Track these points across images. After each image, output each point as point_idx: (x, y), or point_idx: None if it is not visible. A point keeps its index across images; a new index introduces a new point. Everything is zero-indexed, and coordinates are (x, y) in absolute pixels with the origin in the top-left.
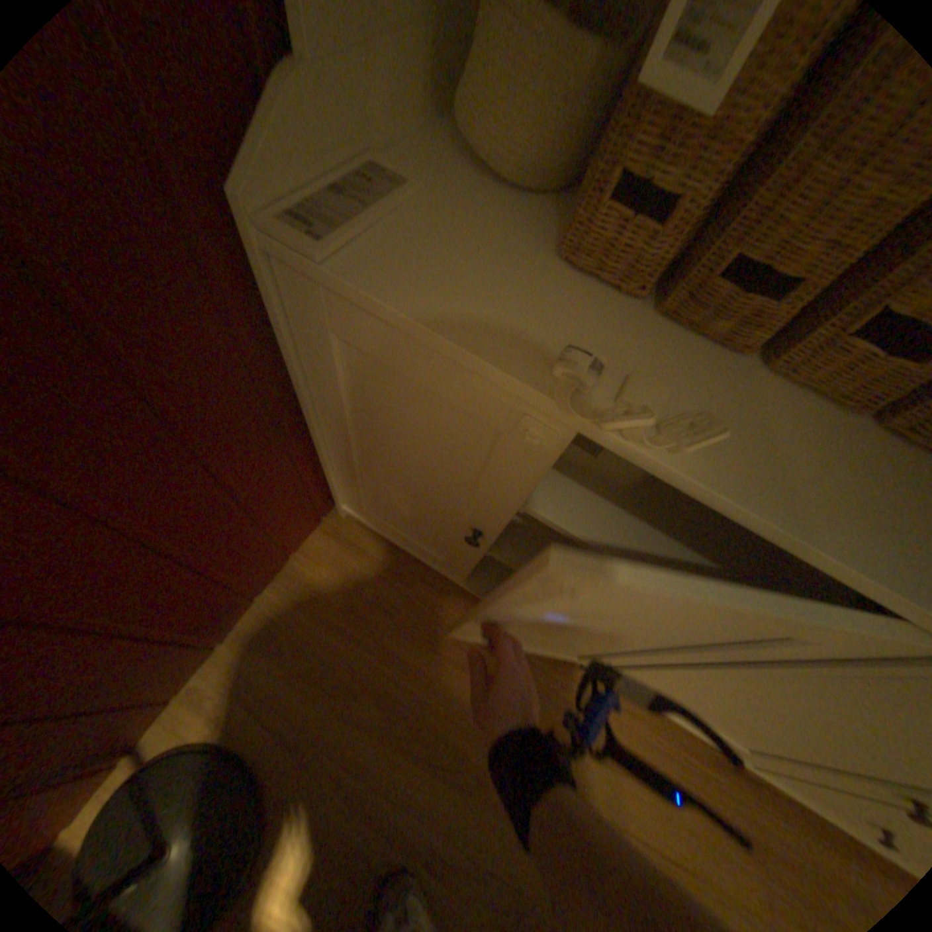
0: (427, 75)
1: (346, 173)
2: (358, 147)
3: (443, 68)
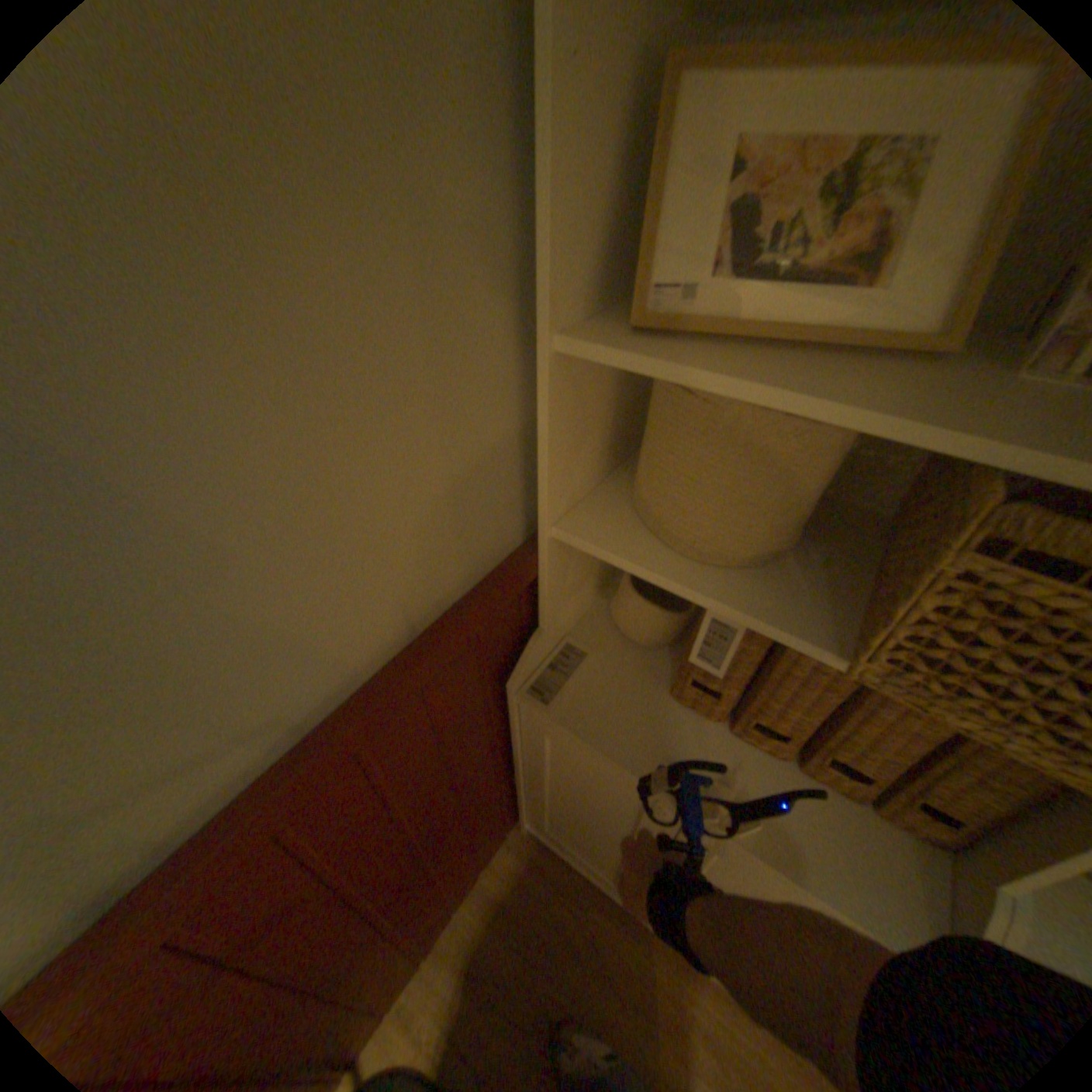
0: (593, 594)
1: (554, 656)
2: (560, 641)
3: (601, 585)
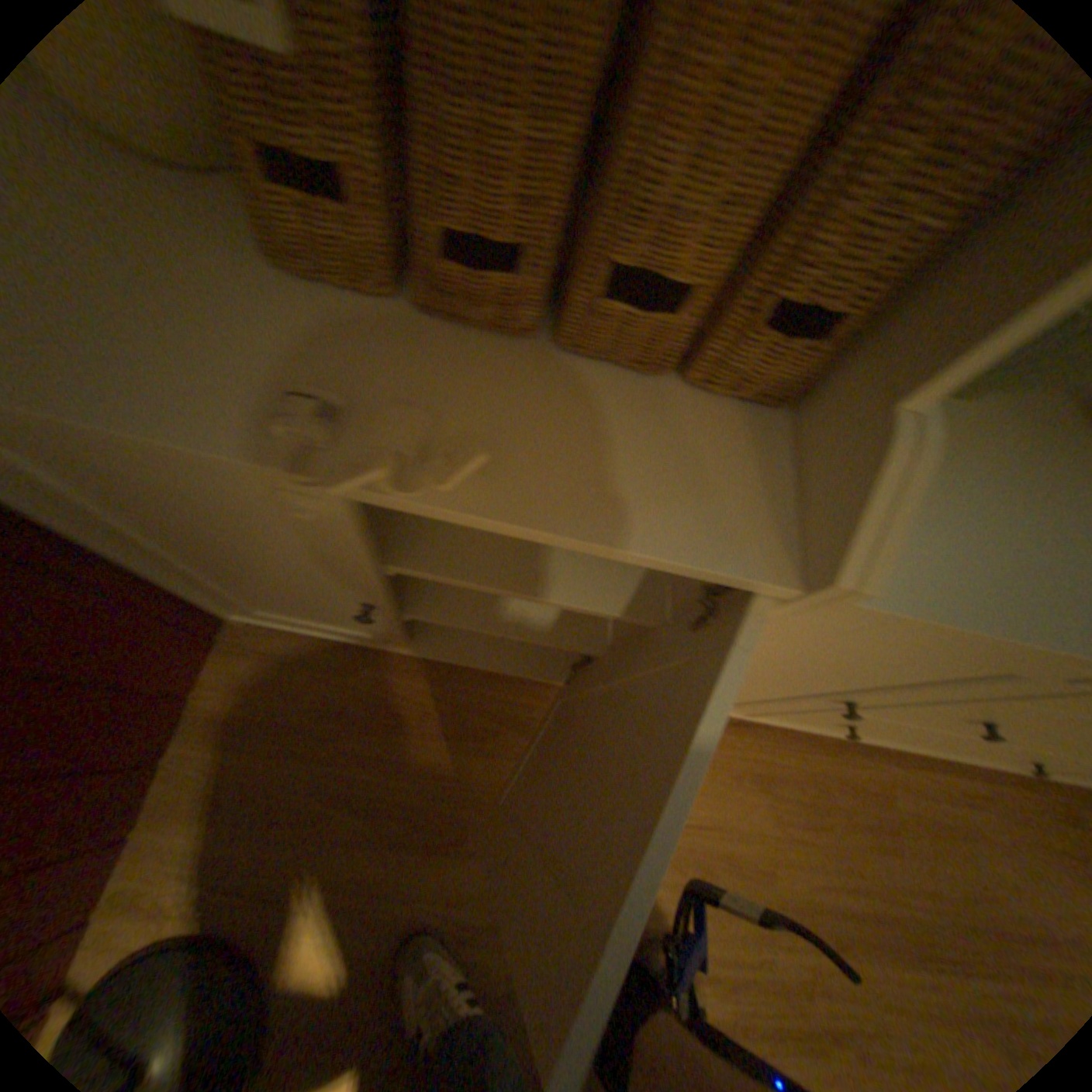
0: None
1: None
2: None
3: None
